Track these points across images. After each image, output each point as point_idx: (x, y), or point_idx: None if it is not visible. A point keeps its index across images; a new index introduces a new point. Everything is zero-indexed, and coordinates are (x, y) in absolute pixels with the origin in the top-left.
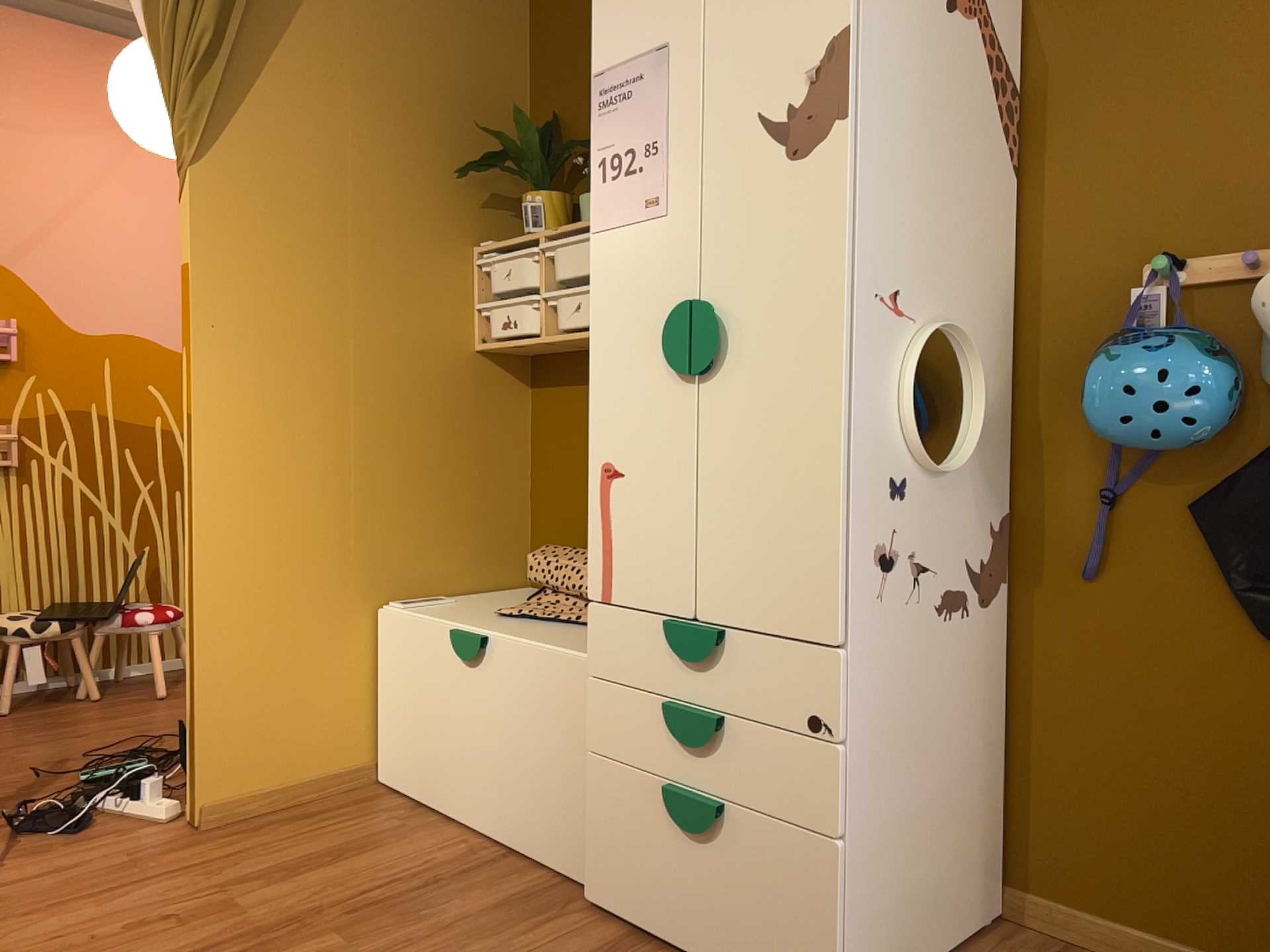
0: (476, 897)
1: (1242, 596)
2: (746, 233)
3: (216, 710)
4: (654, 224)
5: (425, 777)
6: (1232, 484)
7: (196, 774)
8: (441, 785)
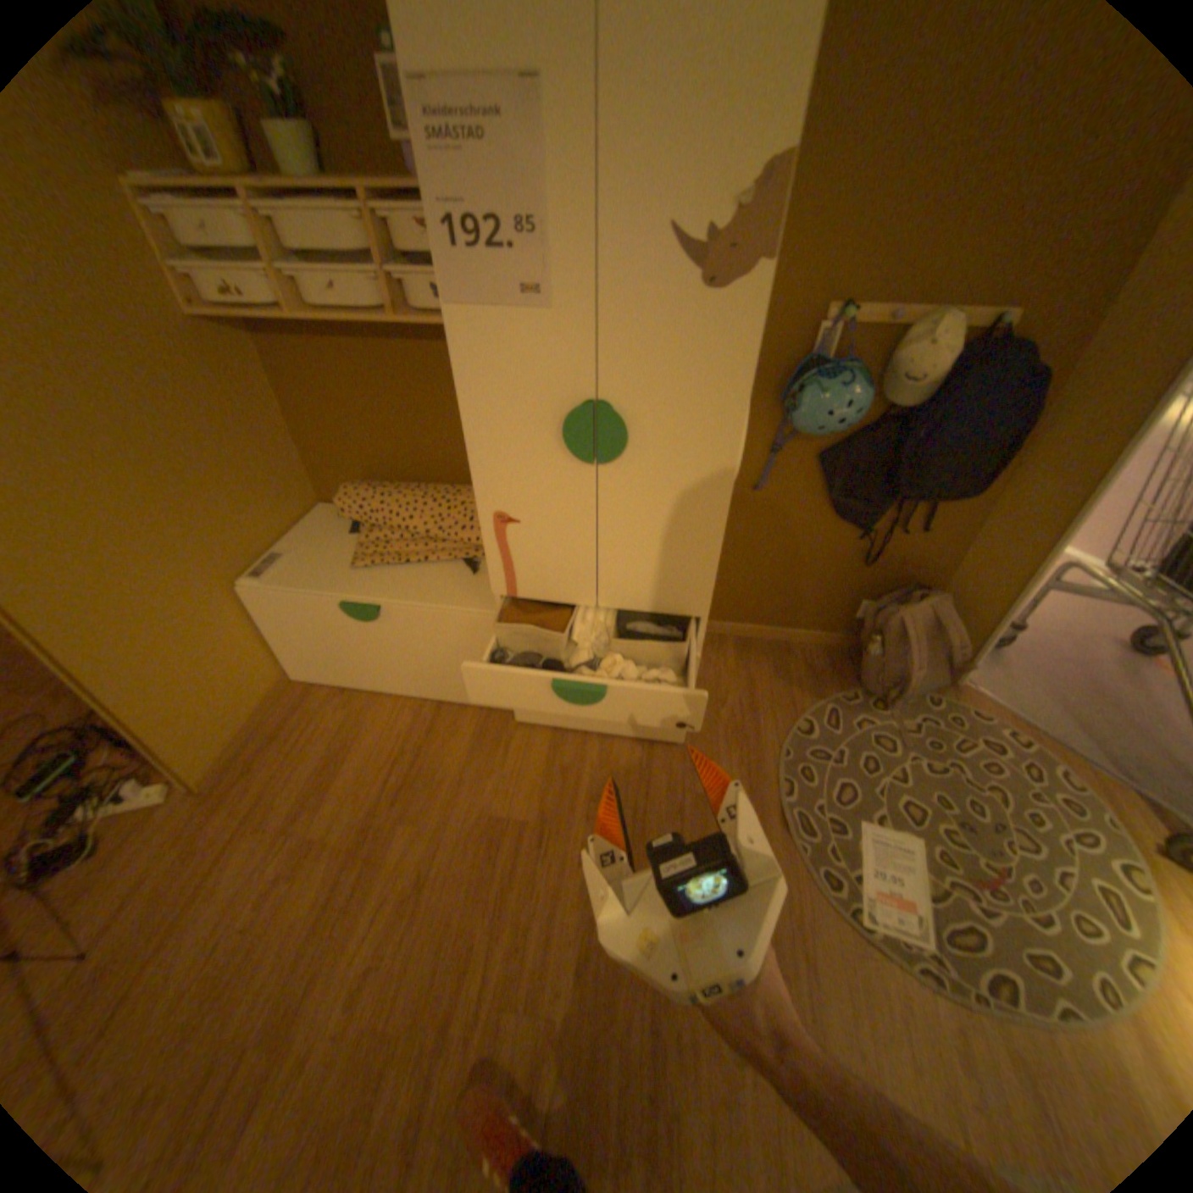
0: (452, 748)
1: (832, 500)
2: (650, 350)
3: (162, 733)
4: (535, 317)
5: (342, 677)
6: (847, 449)
7: (176, 772)
8: (360, 679)
